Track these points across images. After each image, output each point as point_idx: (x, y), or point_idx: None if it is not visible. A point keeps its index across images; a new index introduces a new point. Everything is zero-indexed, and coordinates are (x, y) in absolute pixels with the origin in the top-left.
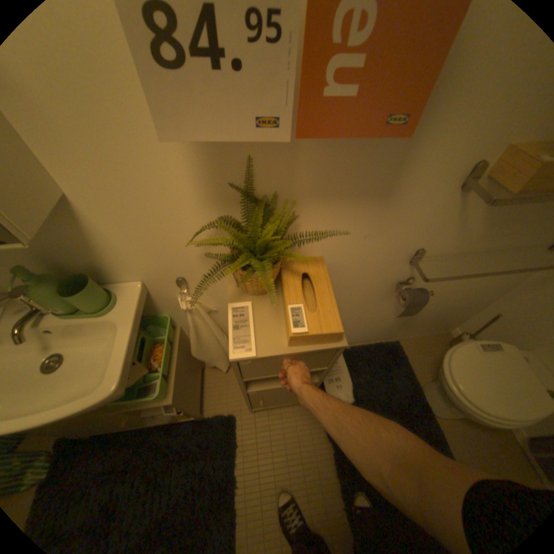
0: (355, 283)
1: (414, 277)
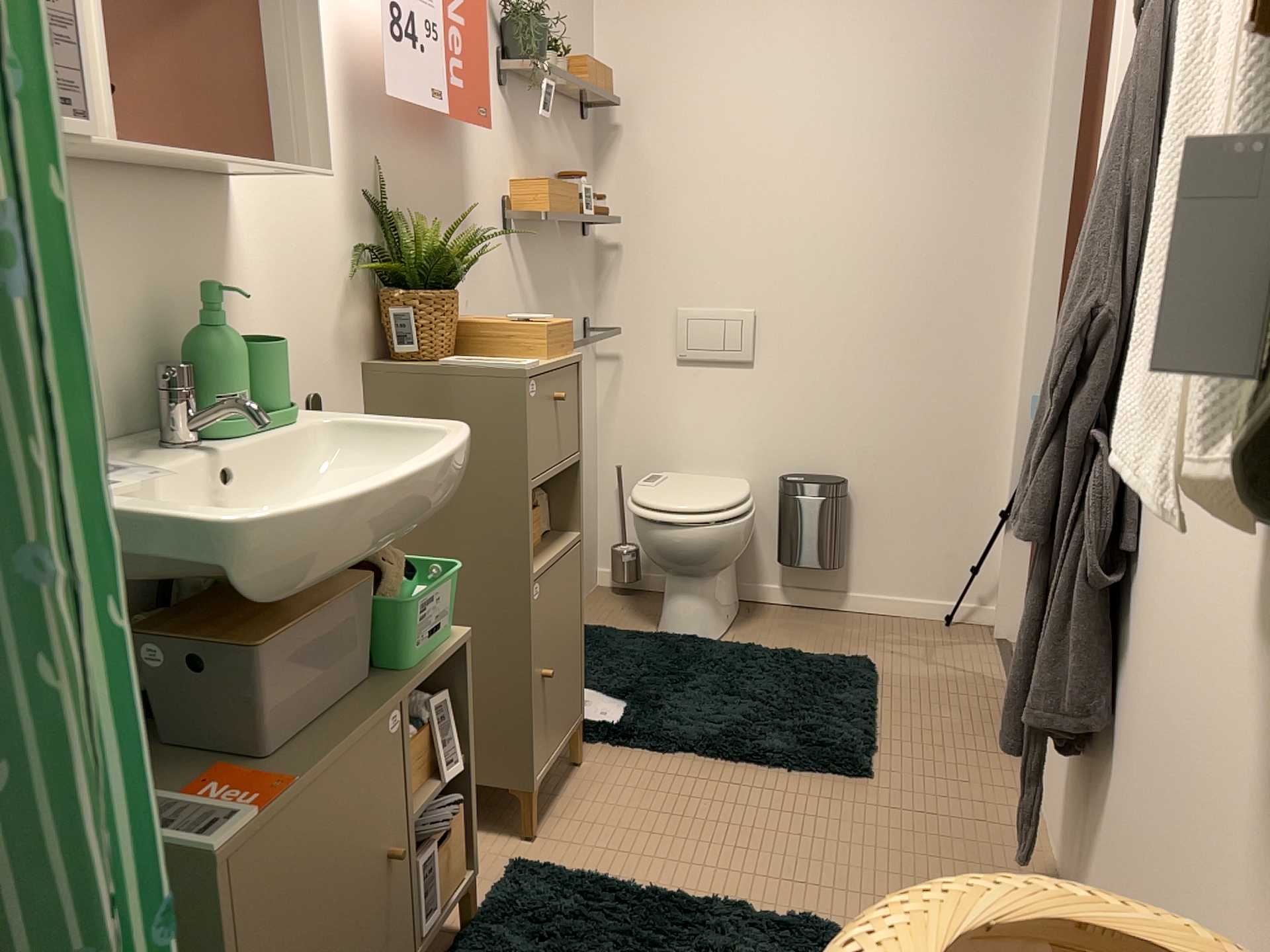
0: None
1: None
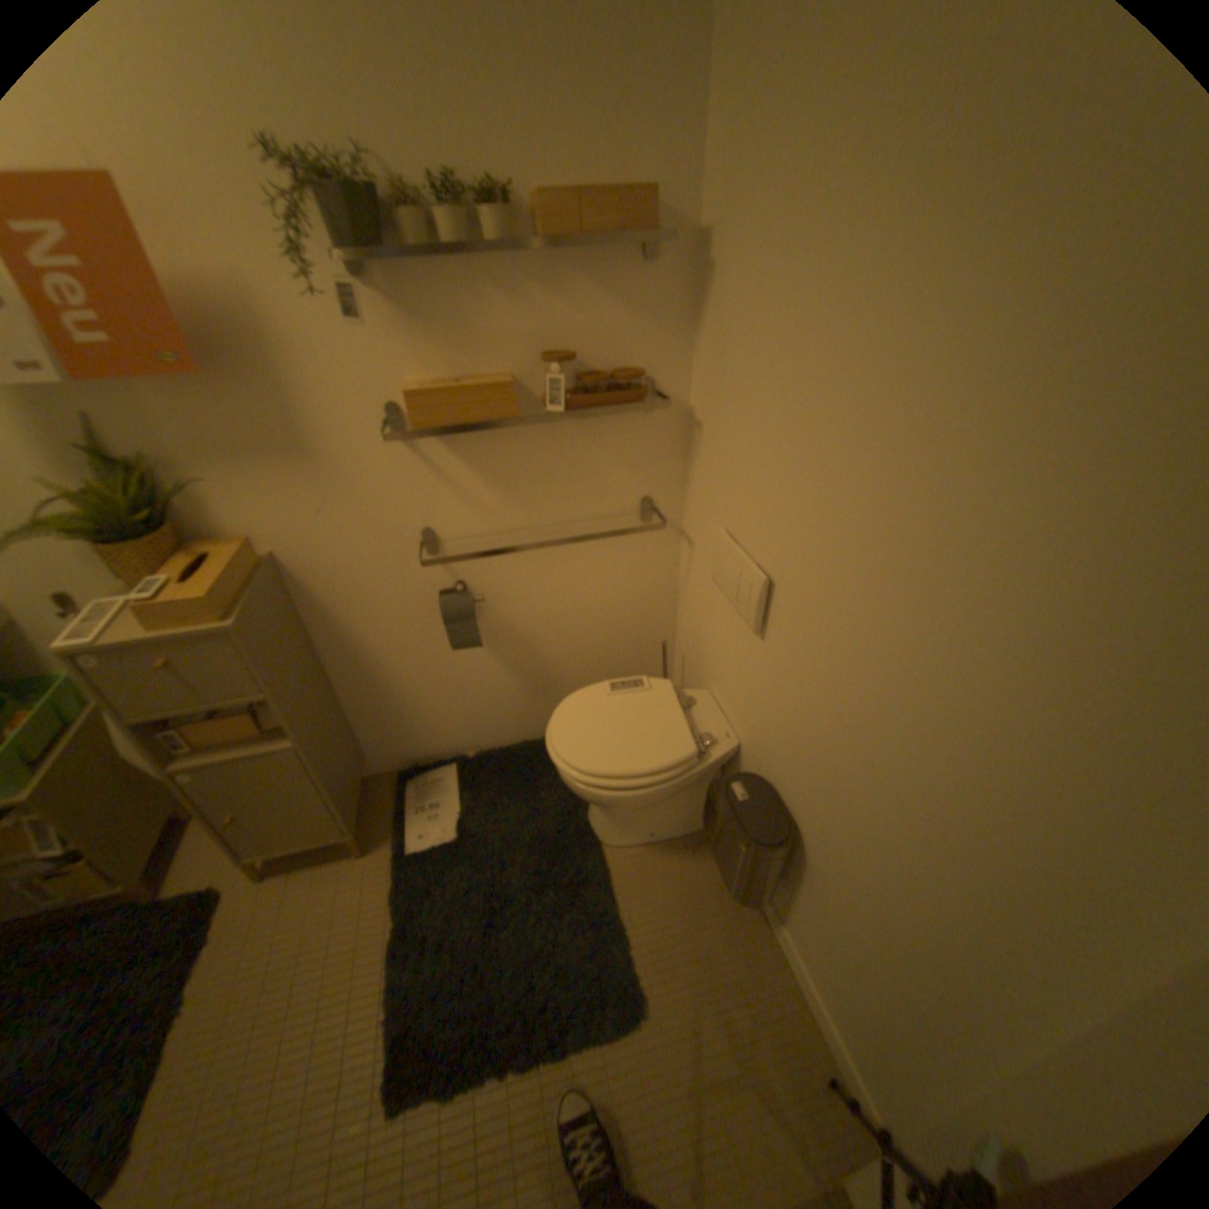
0: (368, 598)
1: (463, 582)
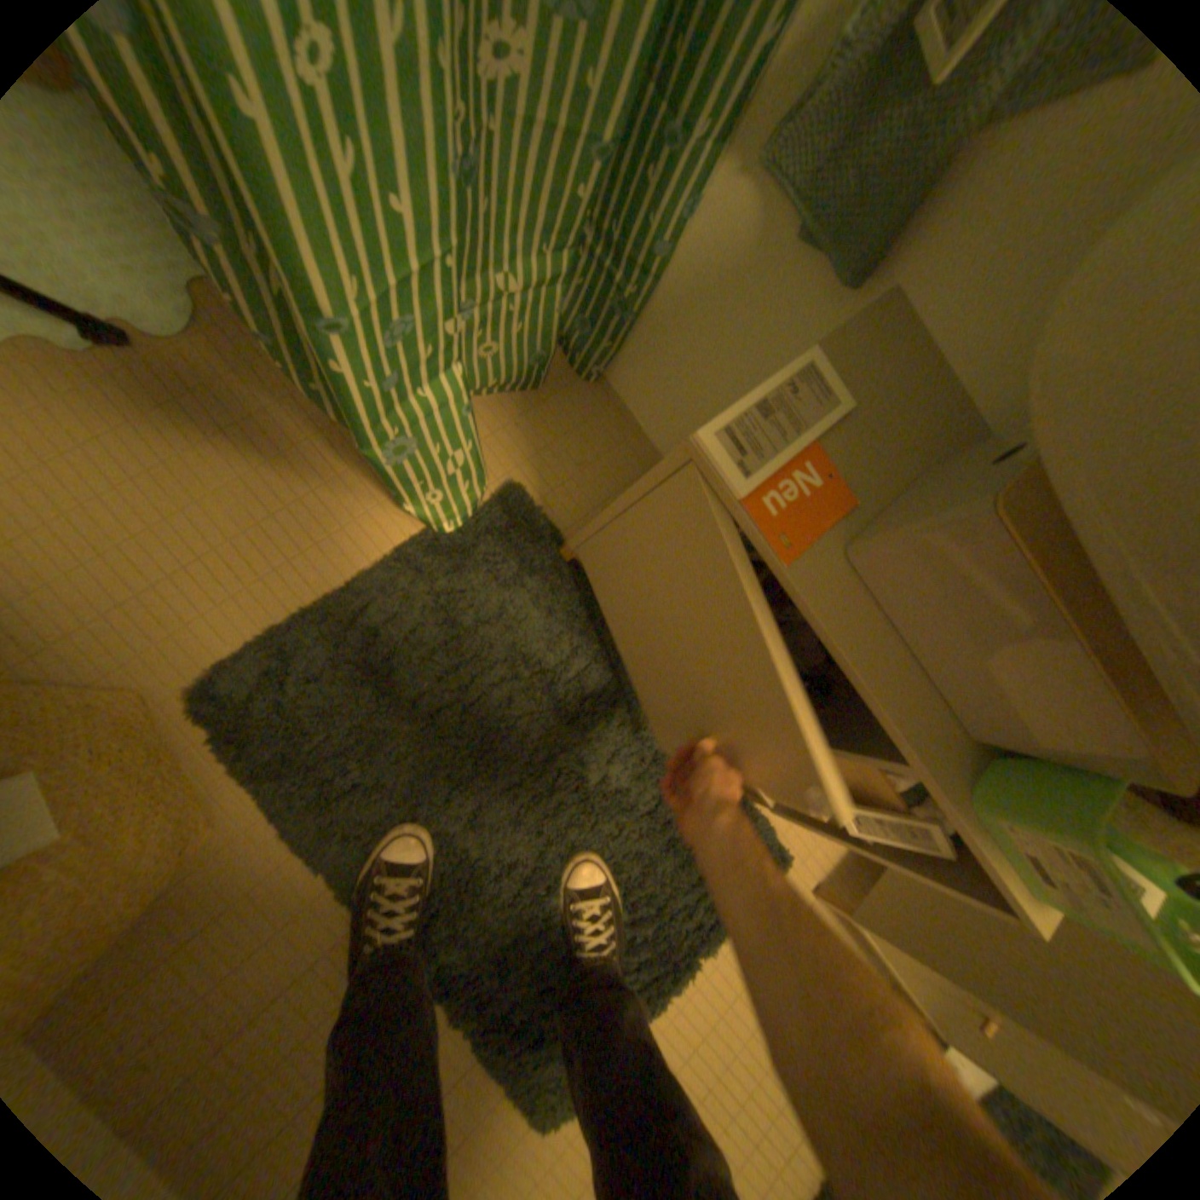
0: None
1: None
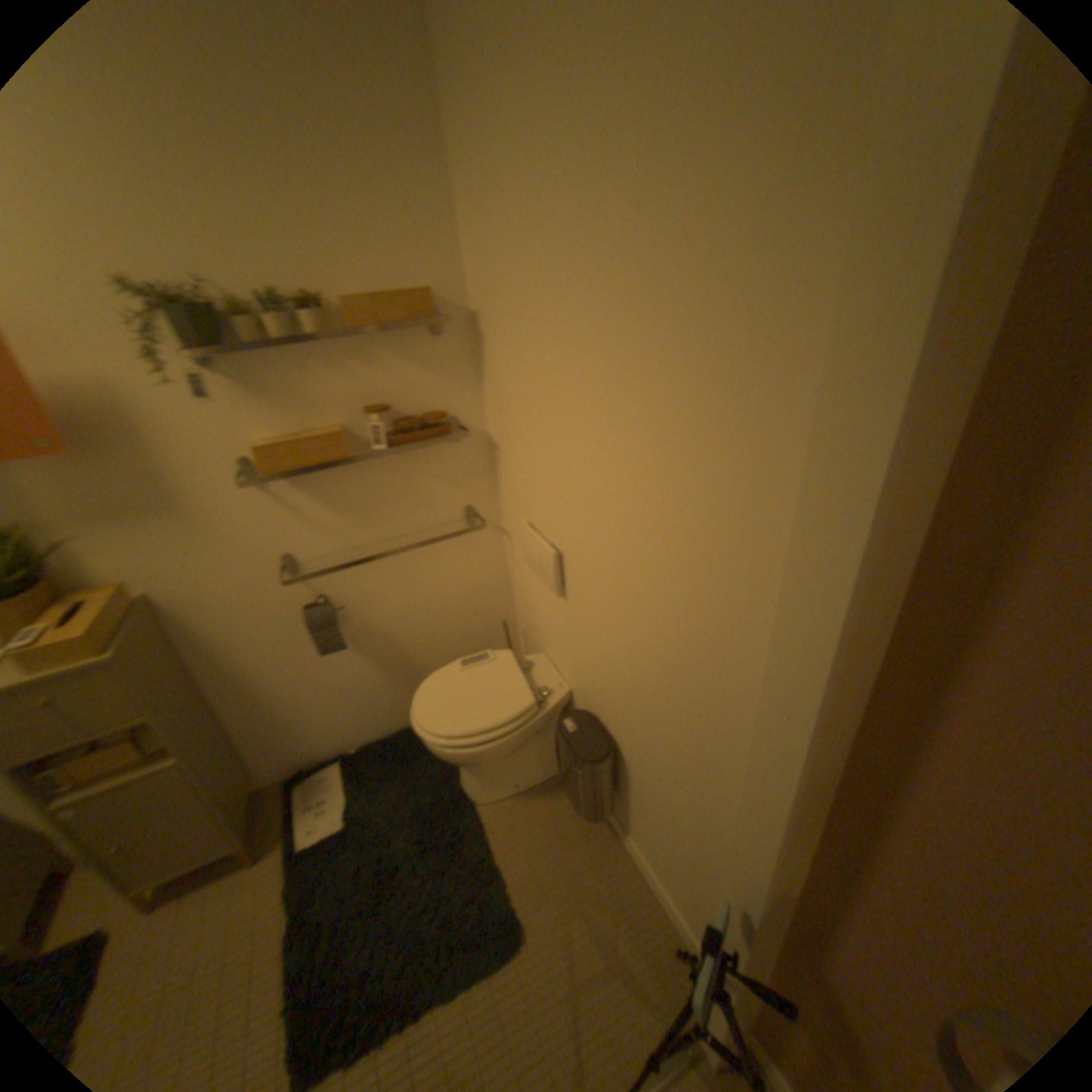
0: (236, 623)
1: (321, 597)
